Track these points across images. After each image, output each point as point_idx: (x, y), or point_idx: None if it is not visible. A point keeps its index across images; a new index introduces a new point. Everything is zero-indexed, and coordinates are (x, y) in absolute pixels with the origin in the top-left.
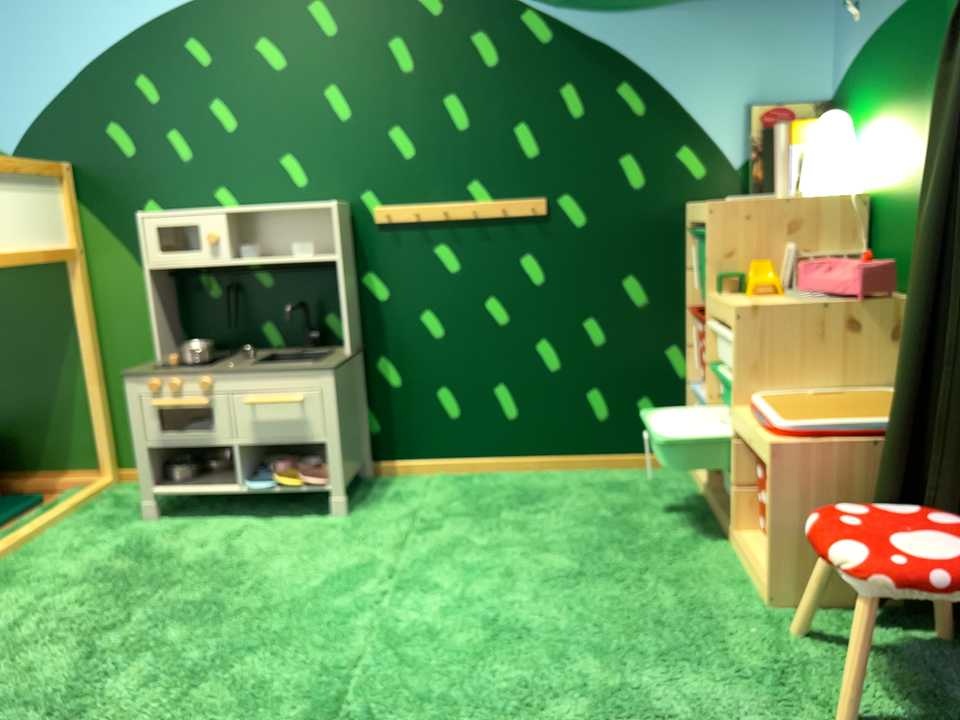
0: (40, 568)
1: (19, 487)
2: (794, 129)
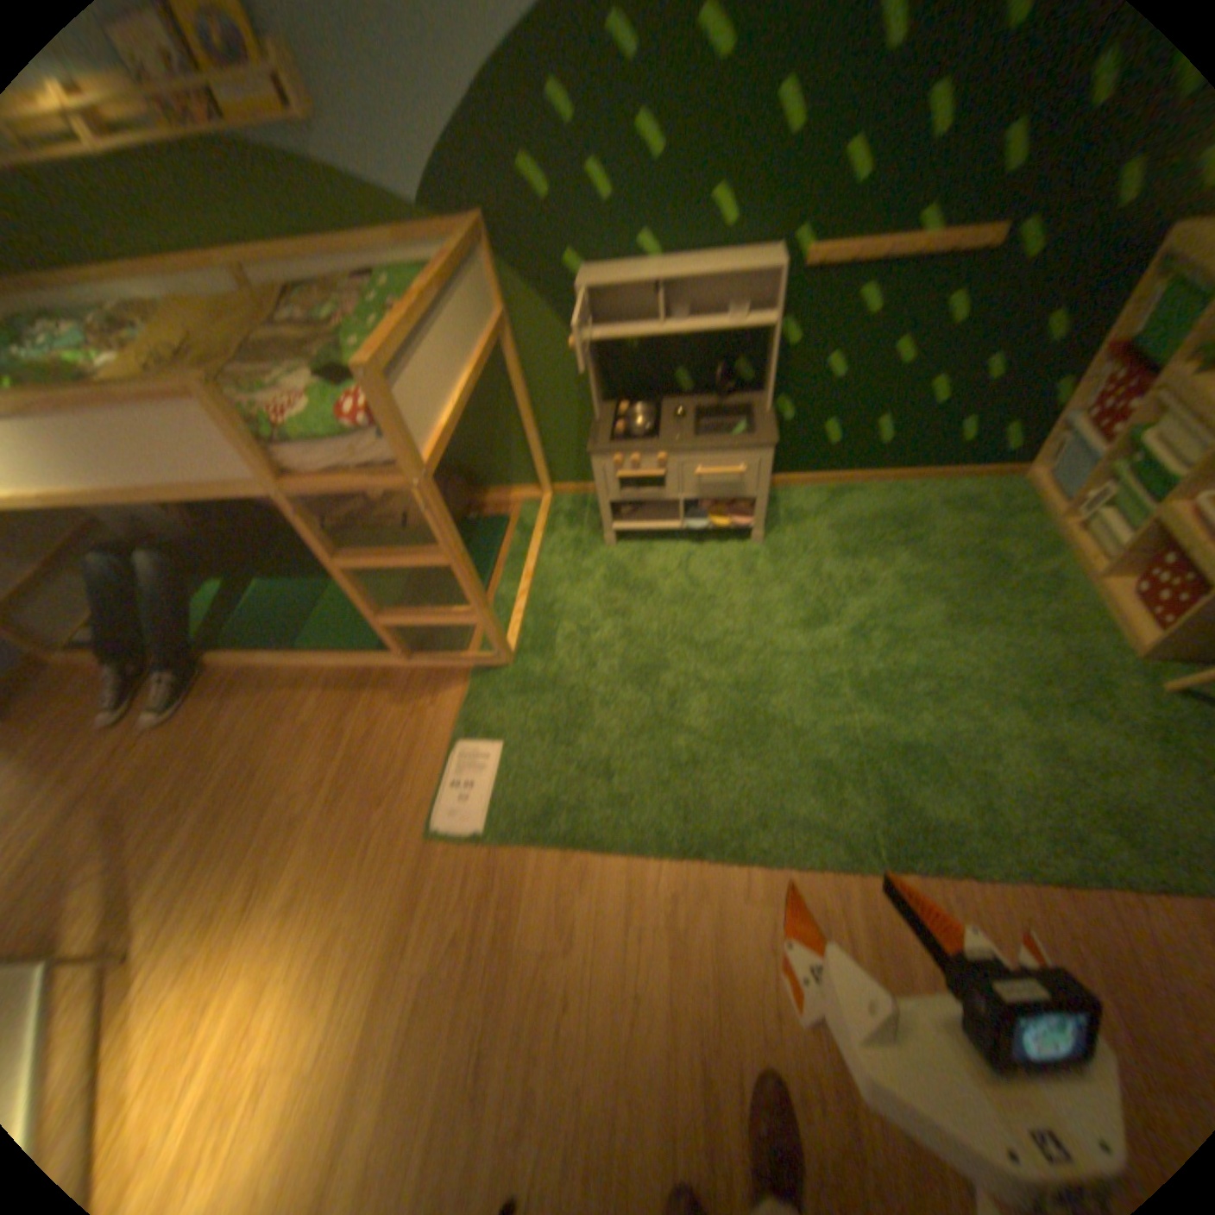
0: (565, 598)
1: (483, 500)
2: None
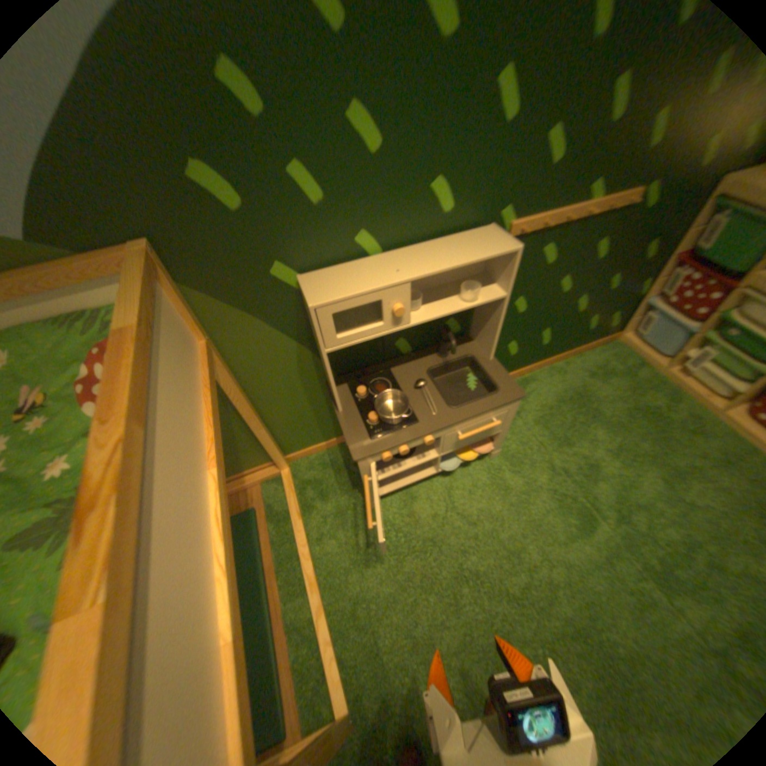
0: (362, 595)
1: None
2: None
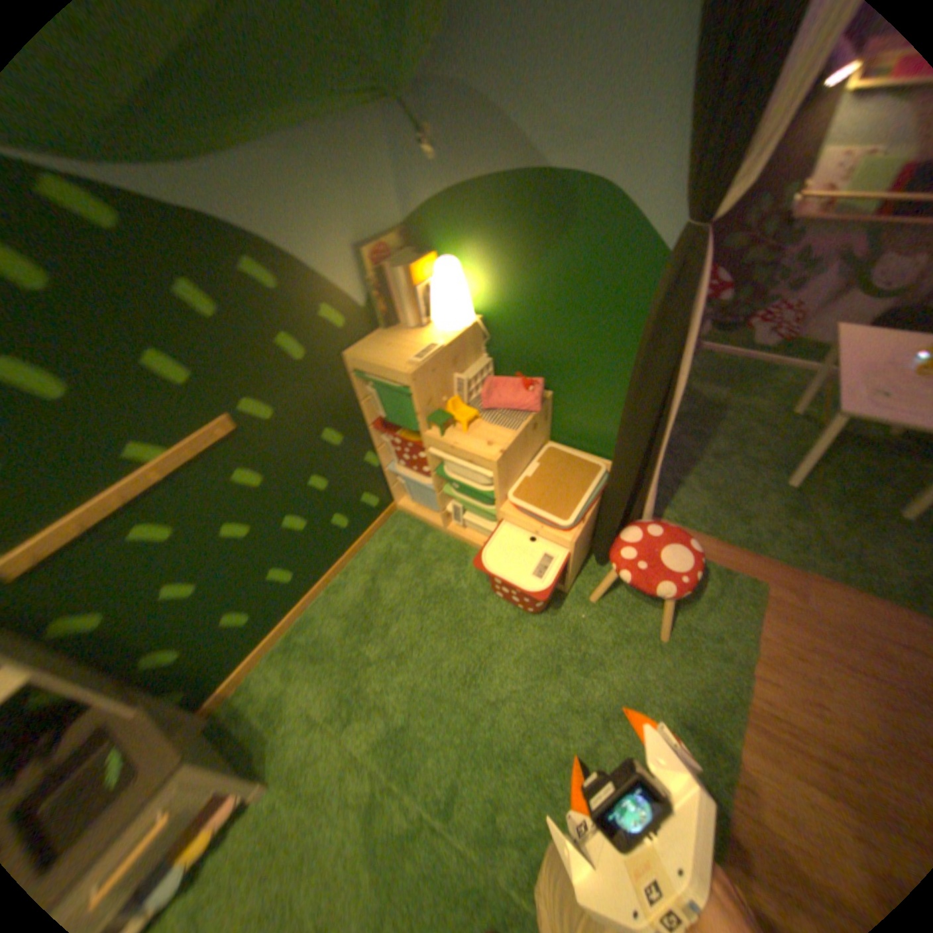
0: None
1: None
2: (413, 272)
